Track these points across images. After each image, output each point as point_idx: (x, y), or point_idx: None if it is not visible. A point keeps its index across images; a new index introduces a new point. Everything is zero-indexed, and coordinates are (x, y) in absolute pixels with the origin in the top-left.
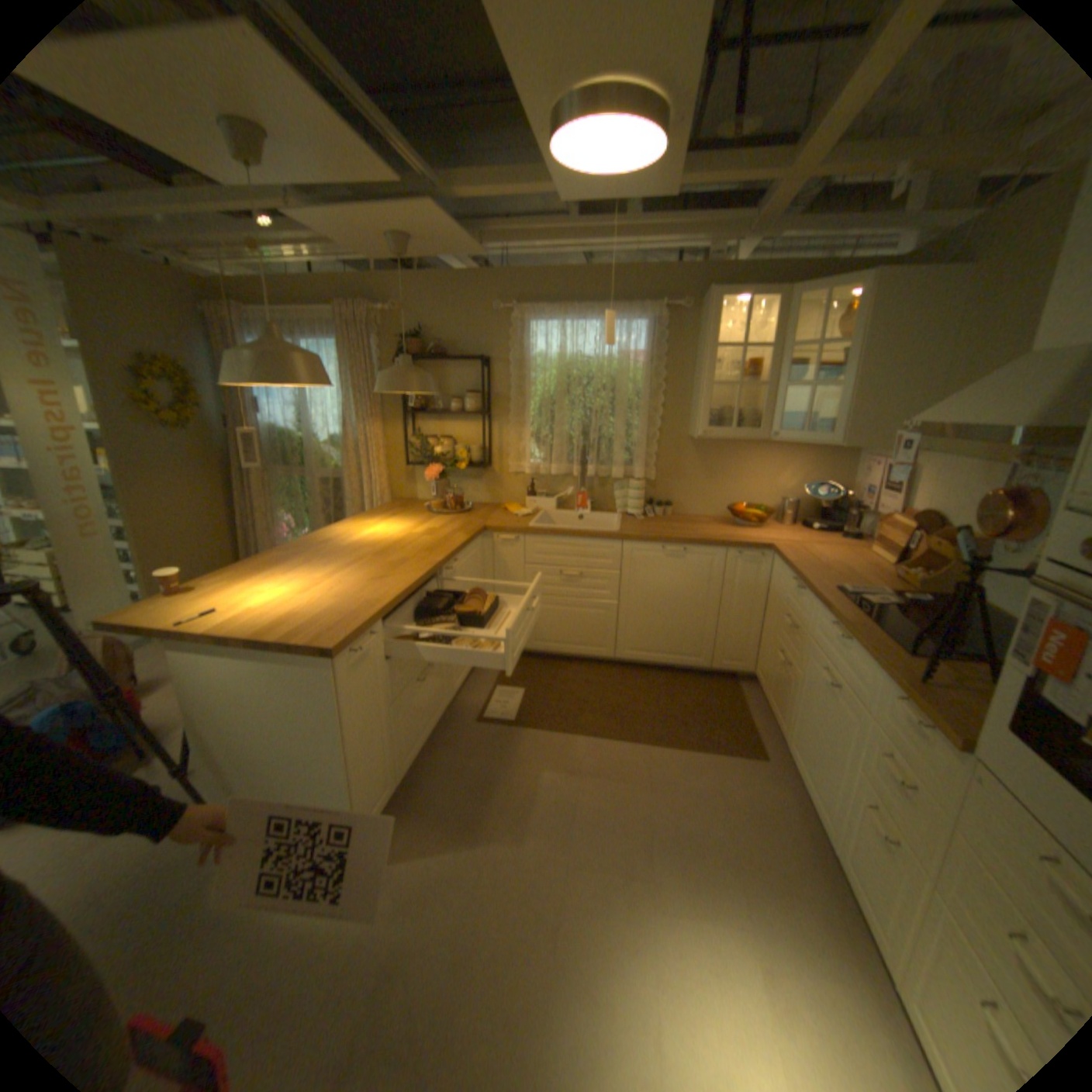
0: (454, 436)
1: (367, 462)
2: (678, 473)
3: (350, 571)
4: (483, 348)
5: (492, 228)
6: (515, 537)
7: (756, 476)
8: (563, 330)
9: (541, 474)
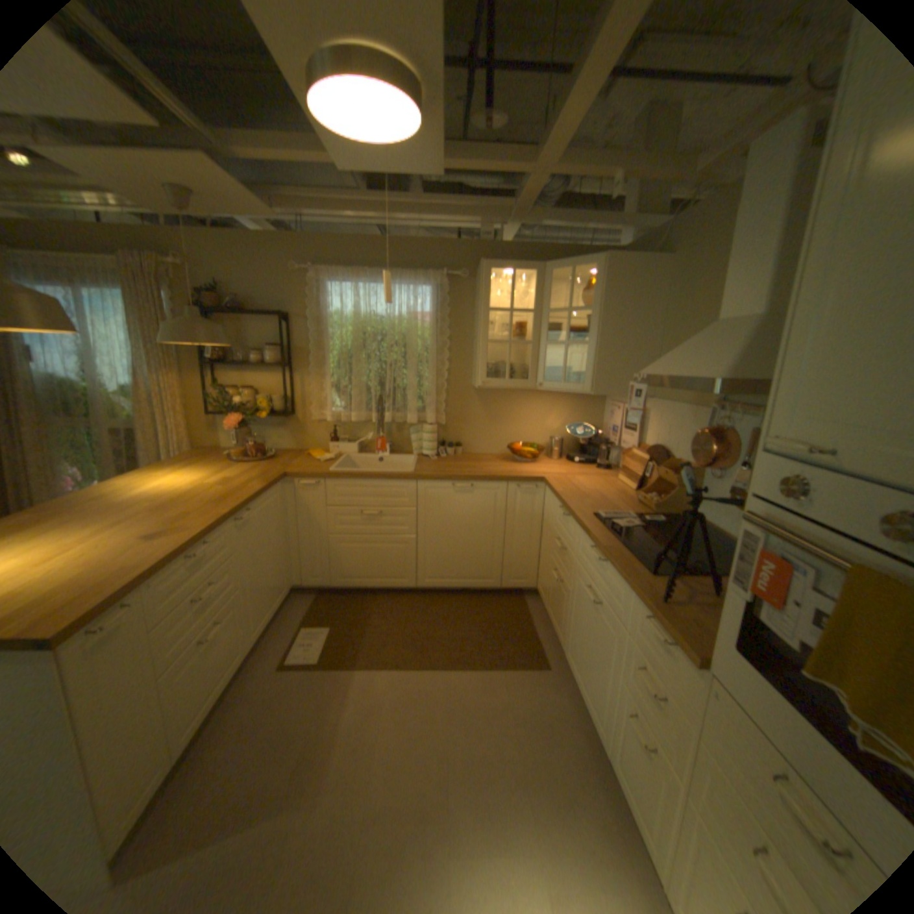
0: (256, 387)
1: (162, 413)
2: (465, 418)
3: (116, 531)
4: (281, 305)
5: (281, 193)
6: (316, 481)
7: (528, 420)
8: (356, 291)
9: (343, 421)
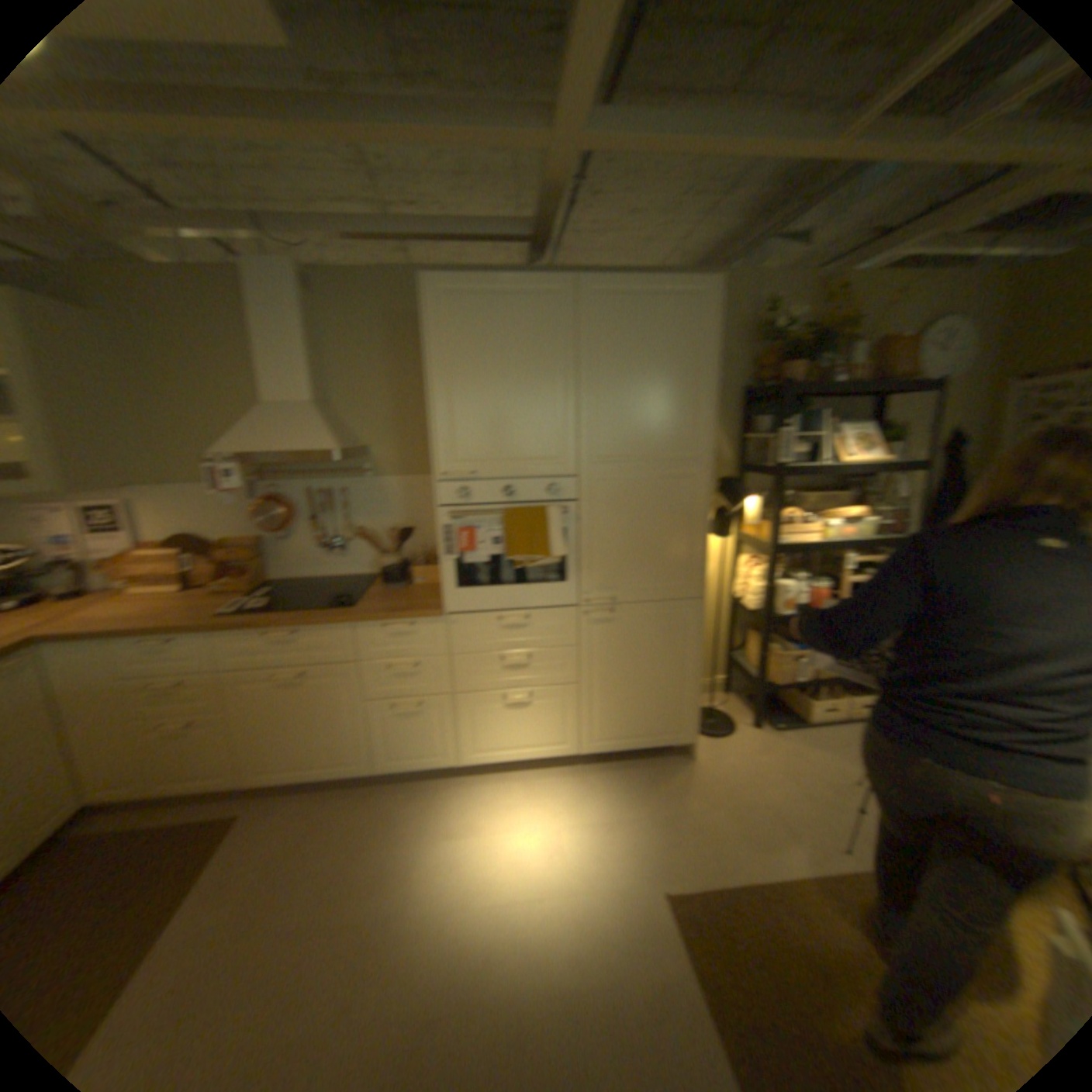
0: None
1: None
2: None
3: None
4: None
5: None
6: None
7: None
8: None
9: None
